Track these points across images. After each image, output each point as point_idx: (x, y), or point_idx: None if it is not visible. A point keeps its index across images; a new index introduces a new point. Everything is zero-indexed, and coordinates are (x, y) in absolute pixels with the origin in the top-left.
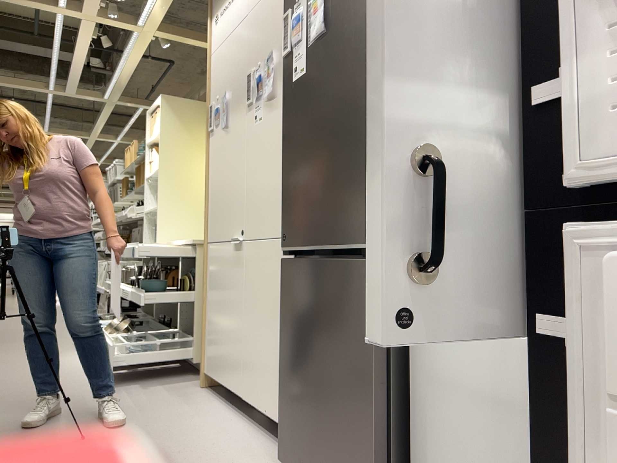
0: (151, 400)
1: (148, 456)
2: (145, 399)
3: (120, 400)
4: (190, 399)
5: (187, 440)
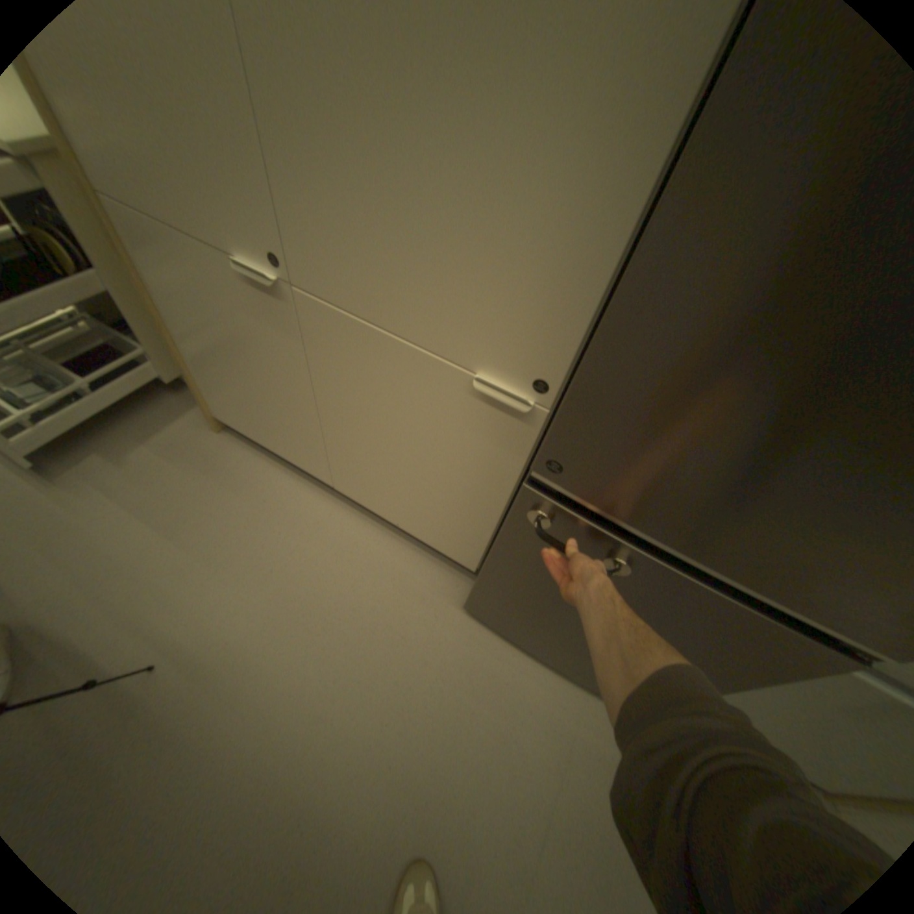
0: (163, 499)
1: (286, 655)
2: (149, 497)
3: (104, 517)
4: (224, 471)
5: (307, 589)
